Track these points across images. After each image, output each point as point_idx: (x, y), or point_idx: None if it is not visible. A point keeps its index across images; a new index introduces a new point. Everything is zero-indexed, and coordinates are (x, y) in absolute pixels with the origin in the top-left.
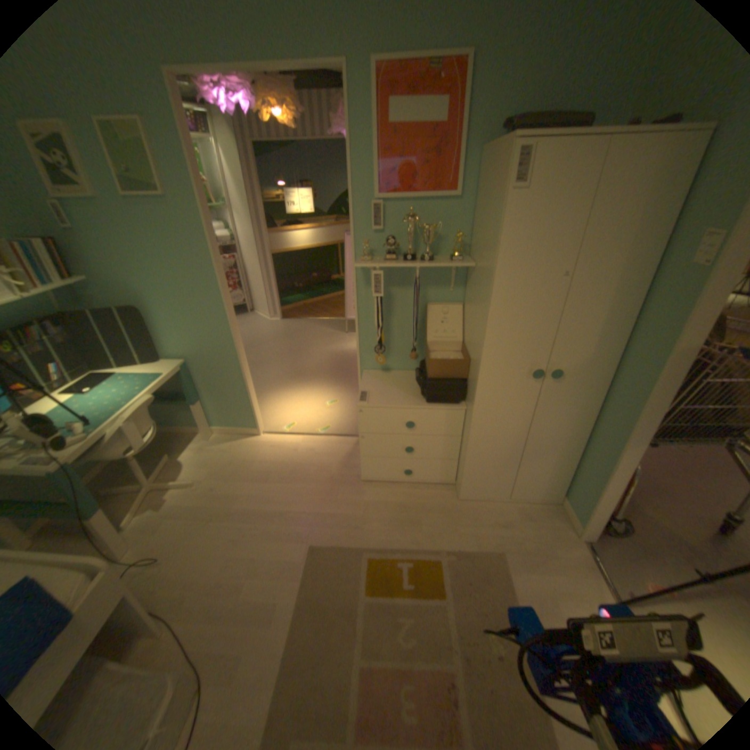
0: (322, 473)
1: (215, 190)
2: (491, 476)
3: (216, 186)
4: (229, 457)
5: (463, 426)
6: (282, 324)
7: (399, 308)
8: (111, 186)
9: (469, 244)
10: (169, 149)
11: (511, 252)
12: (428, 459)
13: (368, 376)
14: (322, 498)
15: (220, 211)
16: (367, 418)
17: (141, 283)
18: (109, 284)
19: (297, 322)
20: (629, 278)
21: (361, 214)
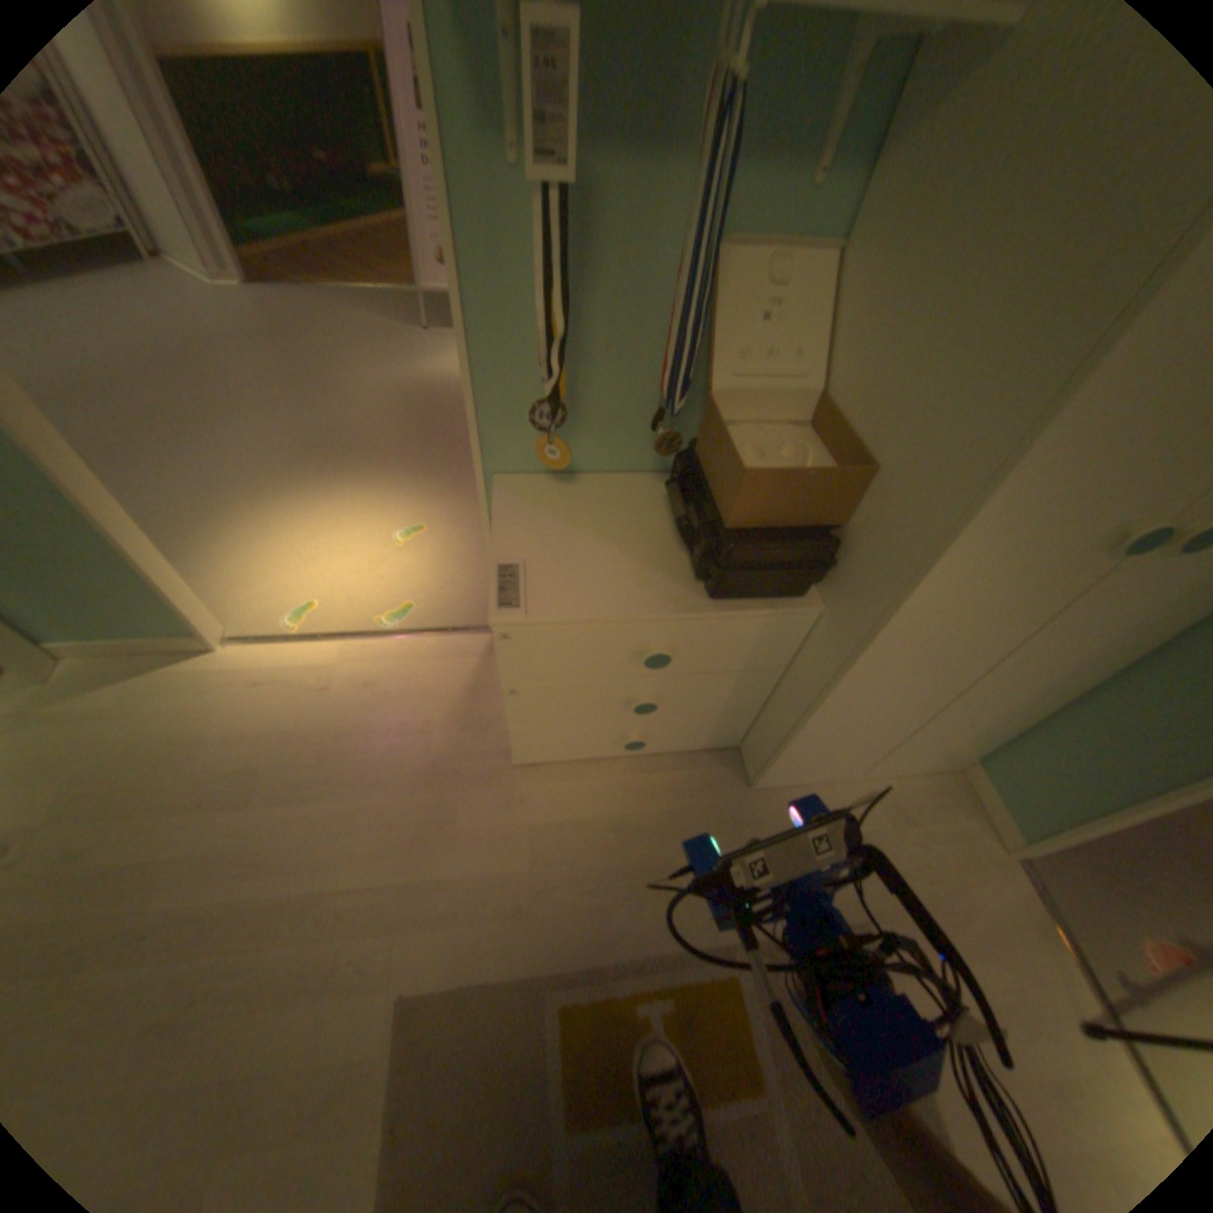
0: (408, 752)
1: None
2: (844, 750)
3: None
4: (125, 730)
5: (799, 643)
6: (249, 298)
7: (619, 252)
8: None
9: None
10: None
11: None
12: (688, 714)
13: (514, 497)
14: (417, 831)
15: None
16: (527, 649)
17: None
18: None
19: (290, 296)
20: None
21: None
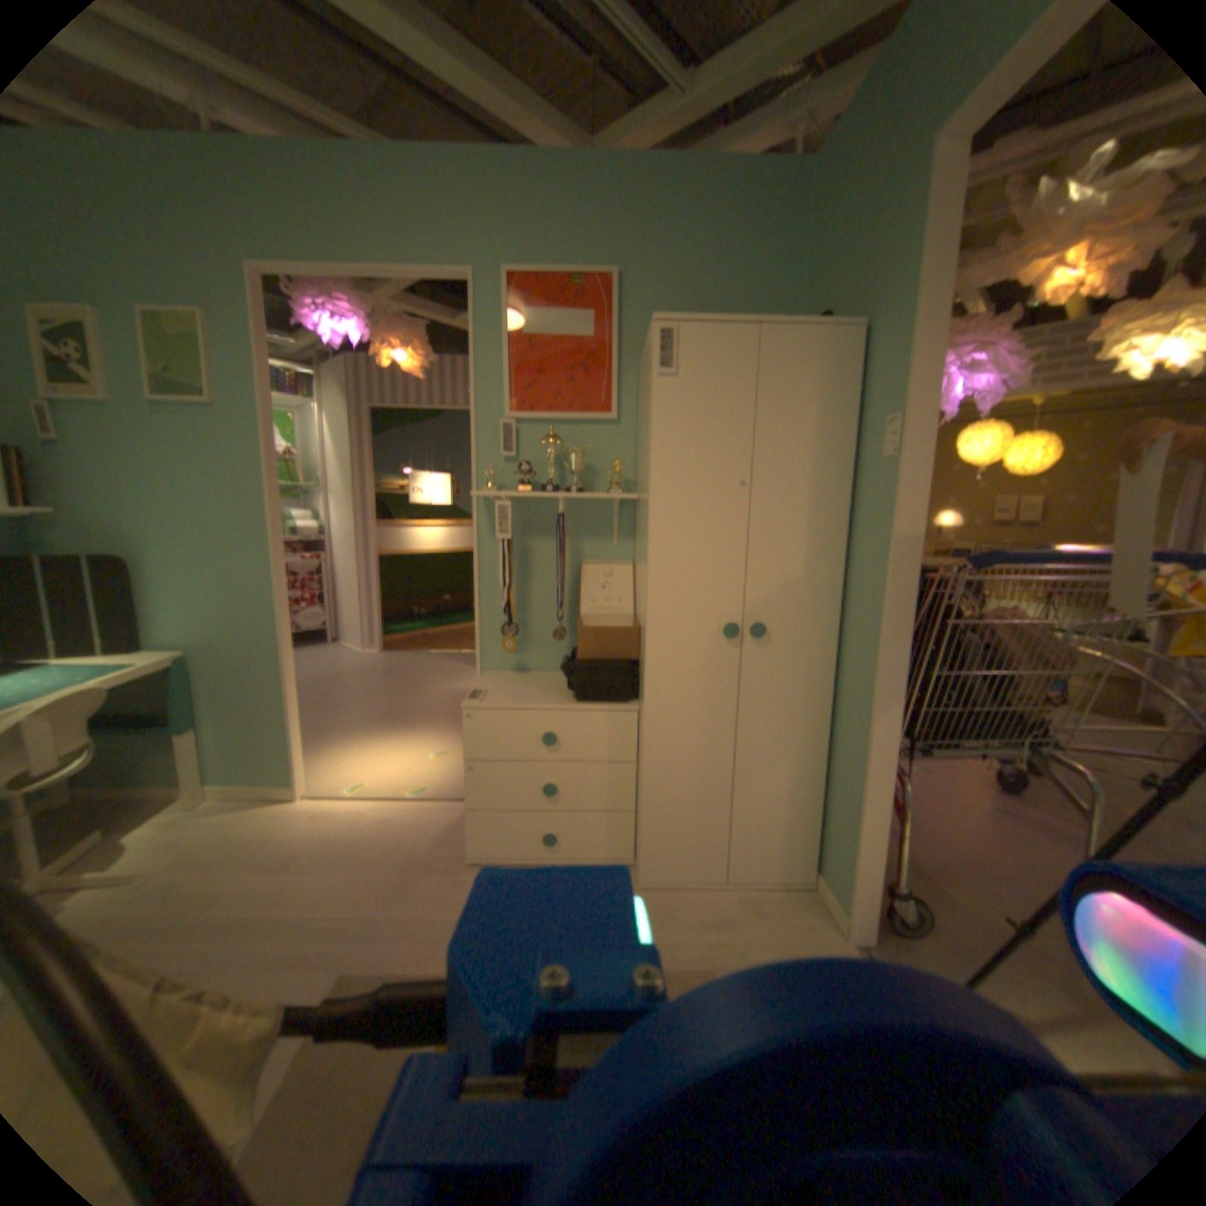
0: (396, 856)
1: (310, 470)
2: (688, 834)
3: (312, 465)
4: (225, 835)
5: (638, 743)
6: (381, 657)
7: (541, 570)
8: (138, 390)
9: (633, 481)
10: (234, 349)
11: (667, 452)
12: (583, 813)
13: (491, 677)
14: (386, 895)
15: (312, 496)
16: (478, 729)
17: (144, 525)
18: (91, 525)
19: (406, 656)
20: (823, 491)
21: (486, 438)
